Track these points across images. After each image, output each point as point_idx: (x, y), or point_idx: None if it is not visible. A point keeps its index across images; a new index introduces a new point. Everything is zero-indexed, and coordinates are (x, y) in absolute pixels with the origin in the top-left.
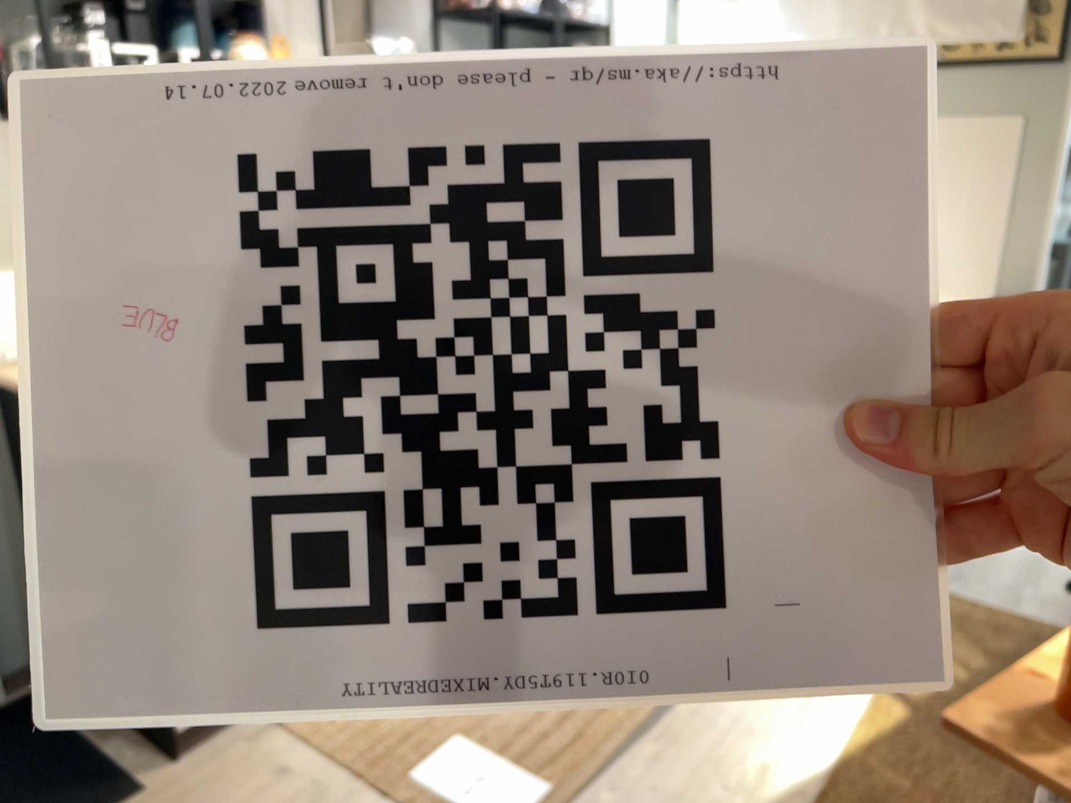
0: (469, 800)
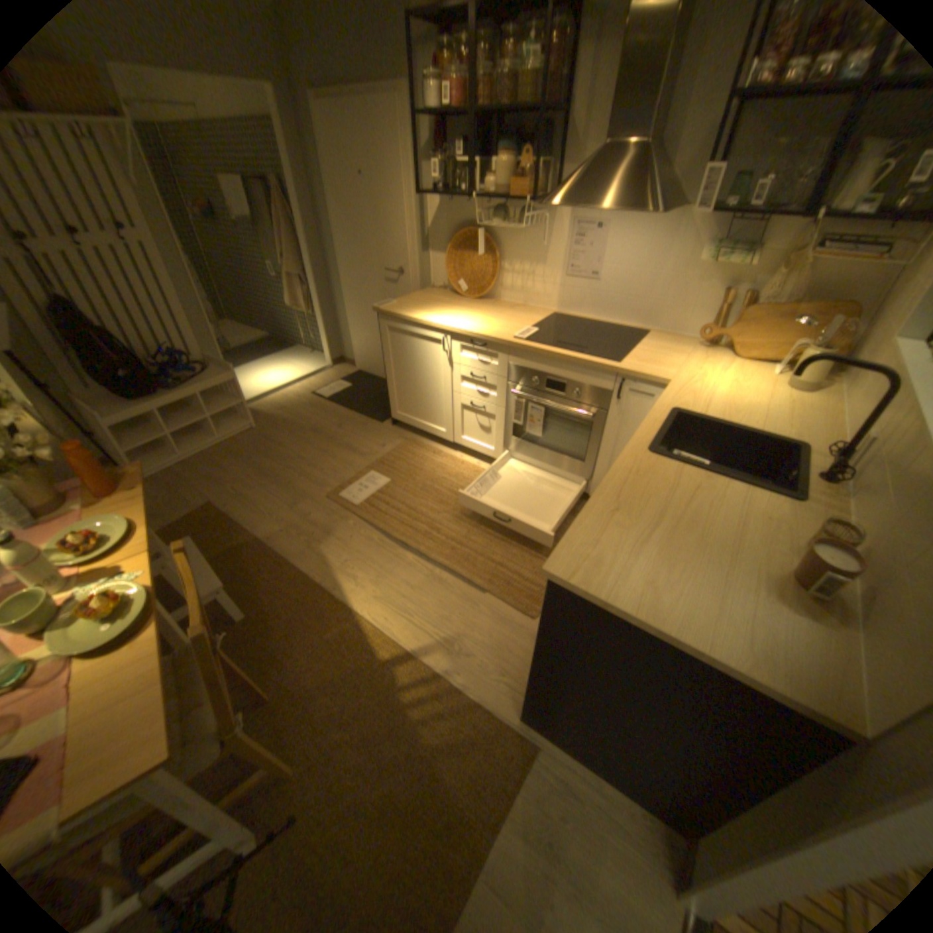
0: (358, 484)
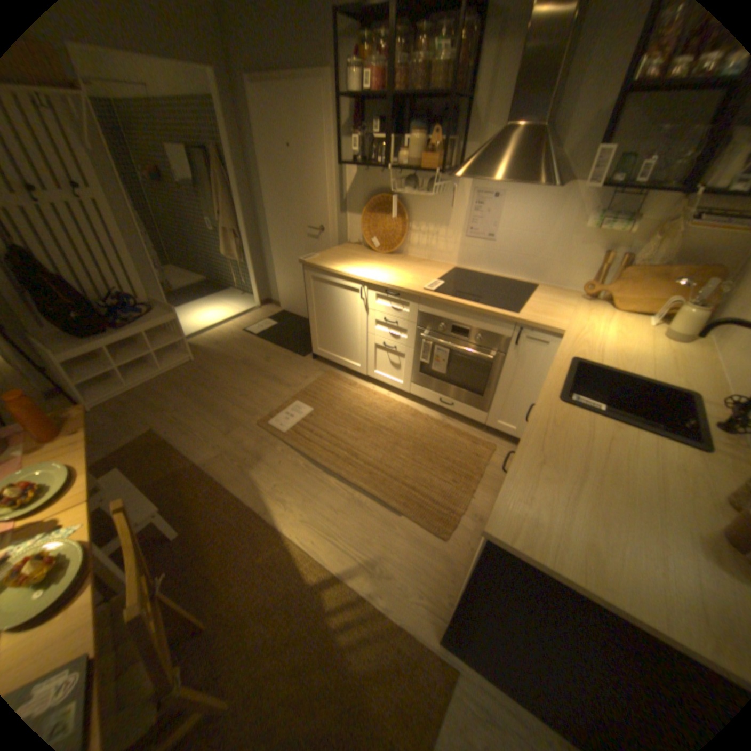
0: (284, 413)
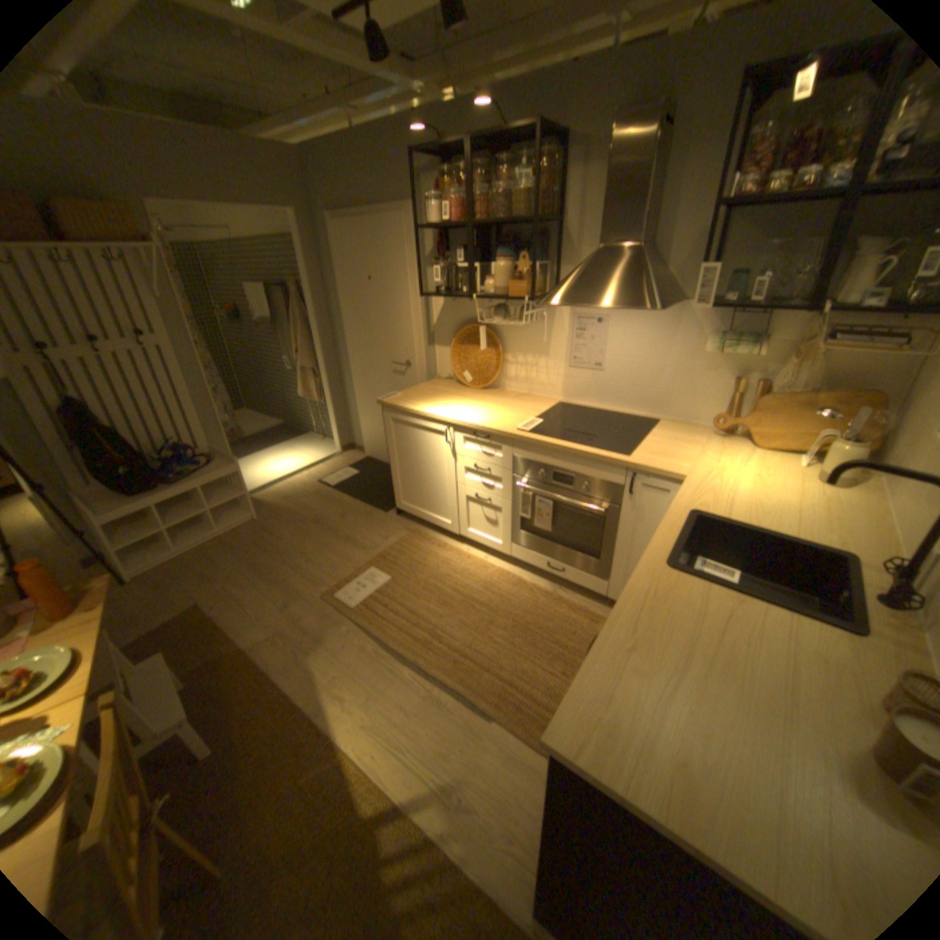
0: (356, 583)
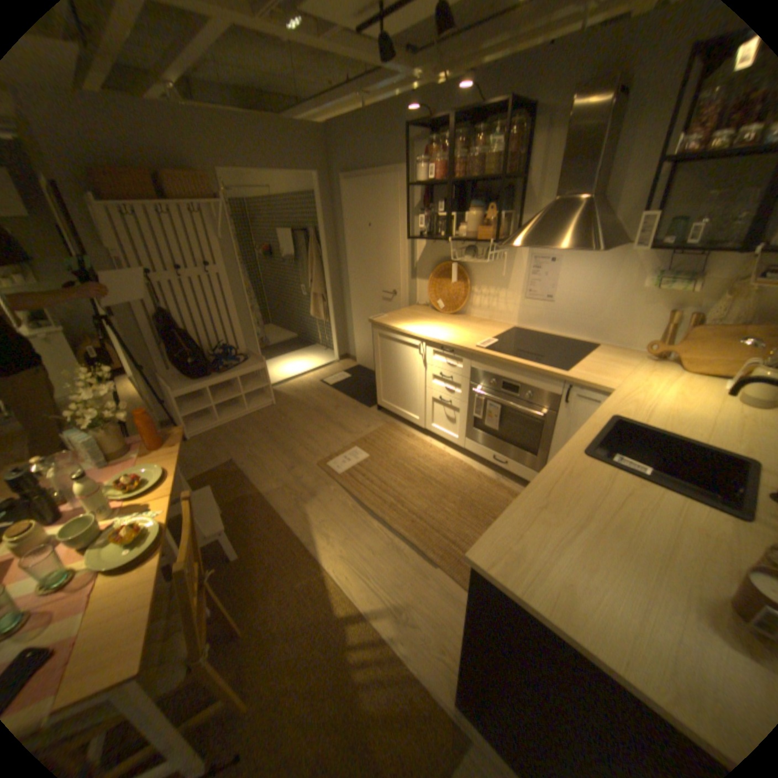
0: (343, 457)
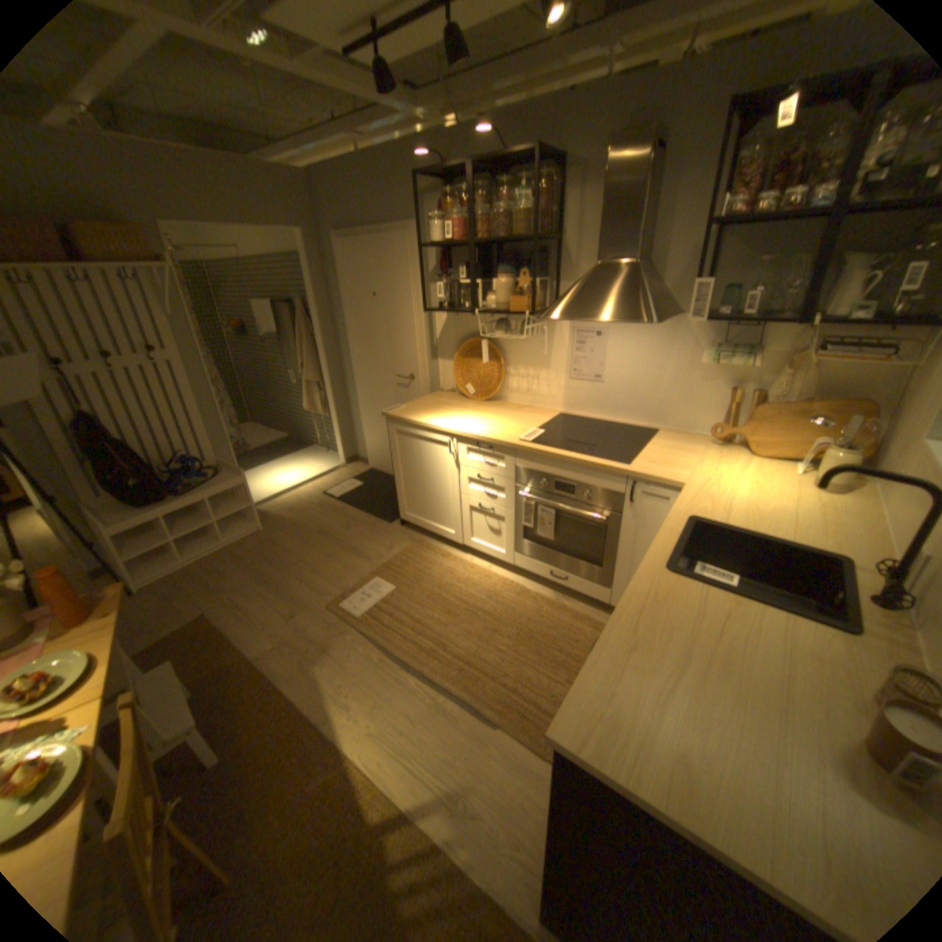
0: (361, 593)
